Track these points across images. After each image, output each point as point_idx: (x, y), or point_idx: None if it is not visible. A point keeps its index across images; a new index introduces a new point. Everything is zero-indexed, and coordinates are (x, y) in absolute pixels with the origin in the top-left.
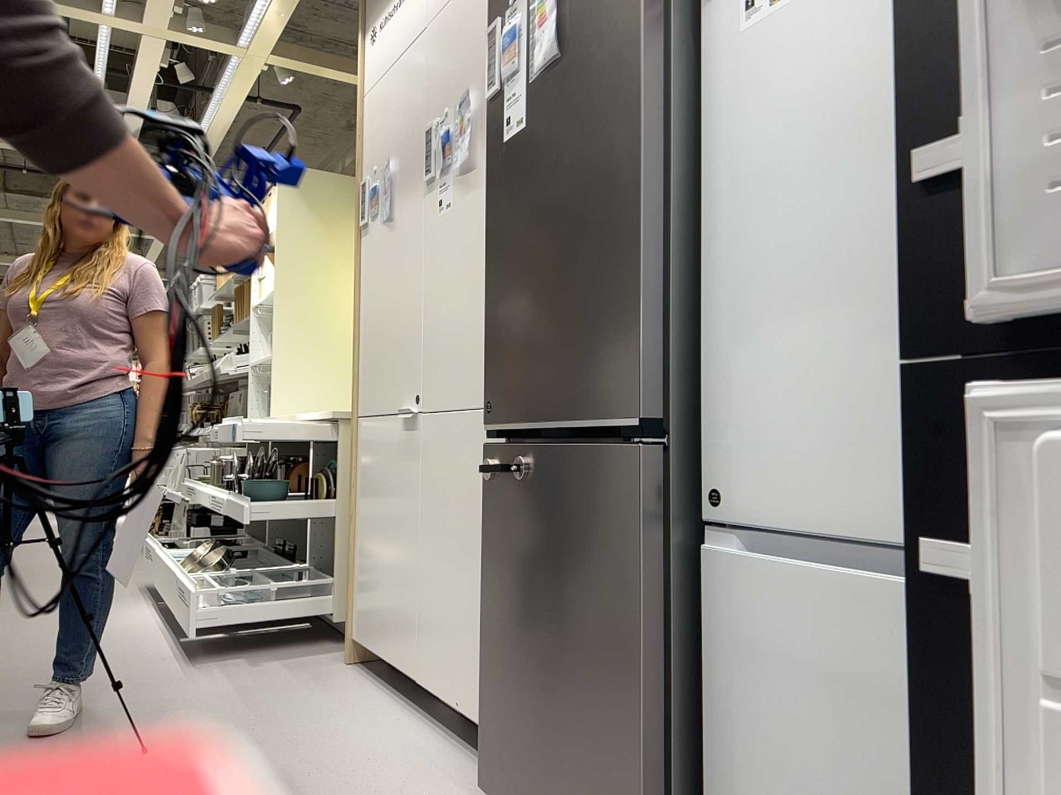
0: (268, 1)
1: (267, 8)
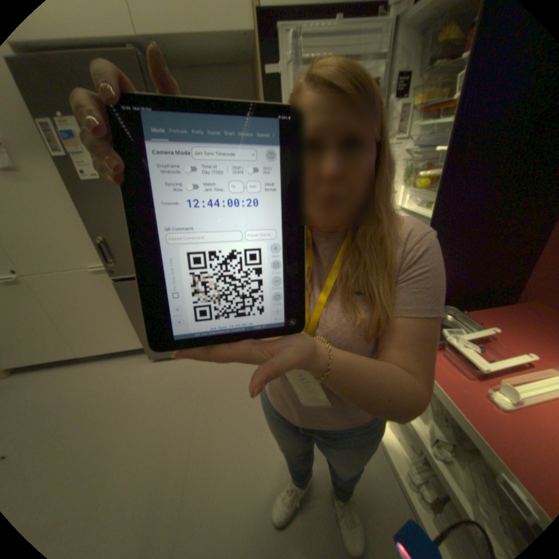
0: None
1: None
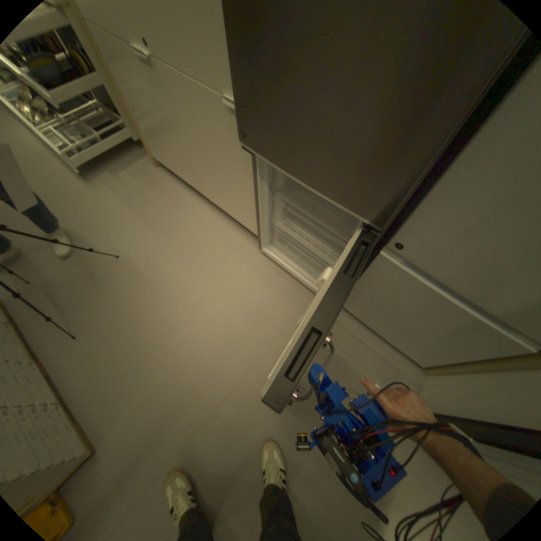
0: None
1: None
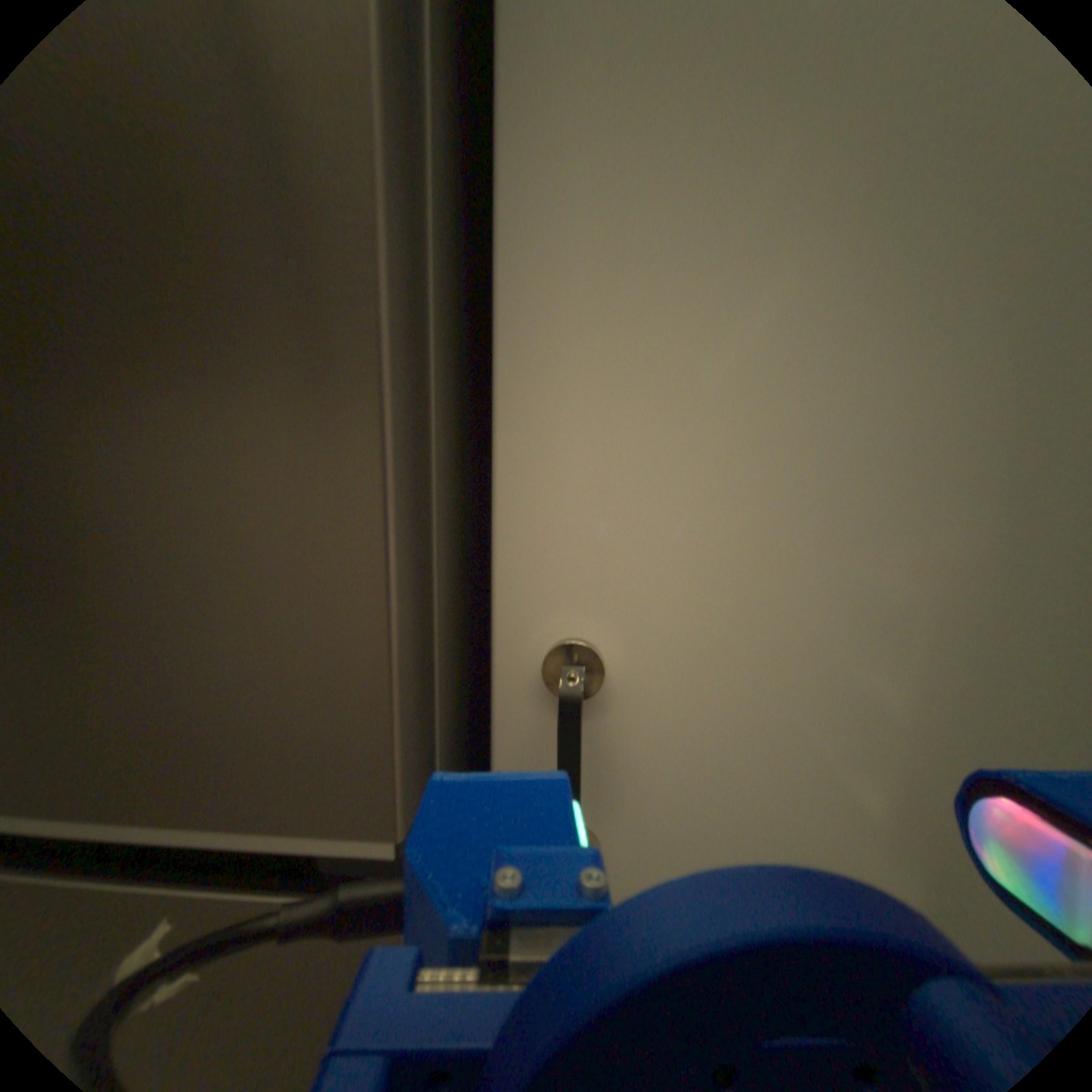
0: None
1: None
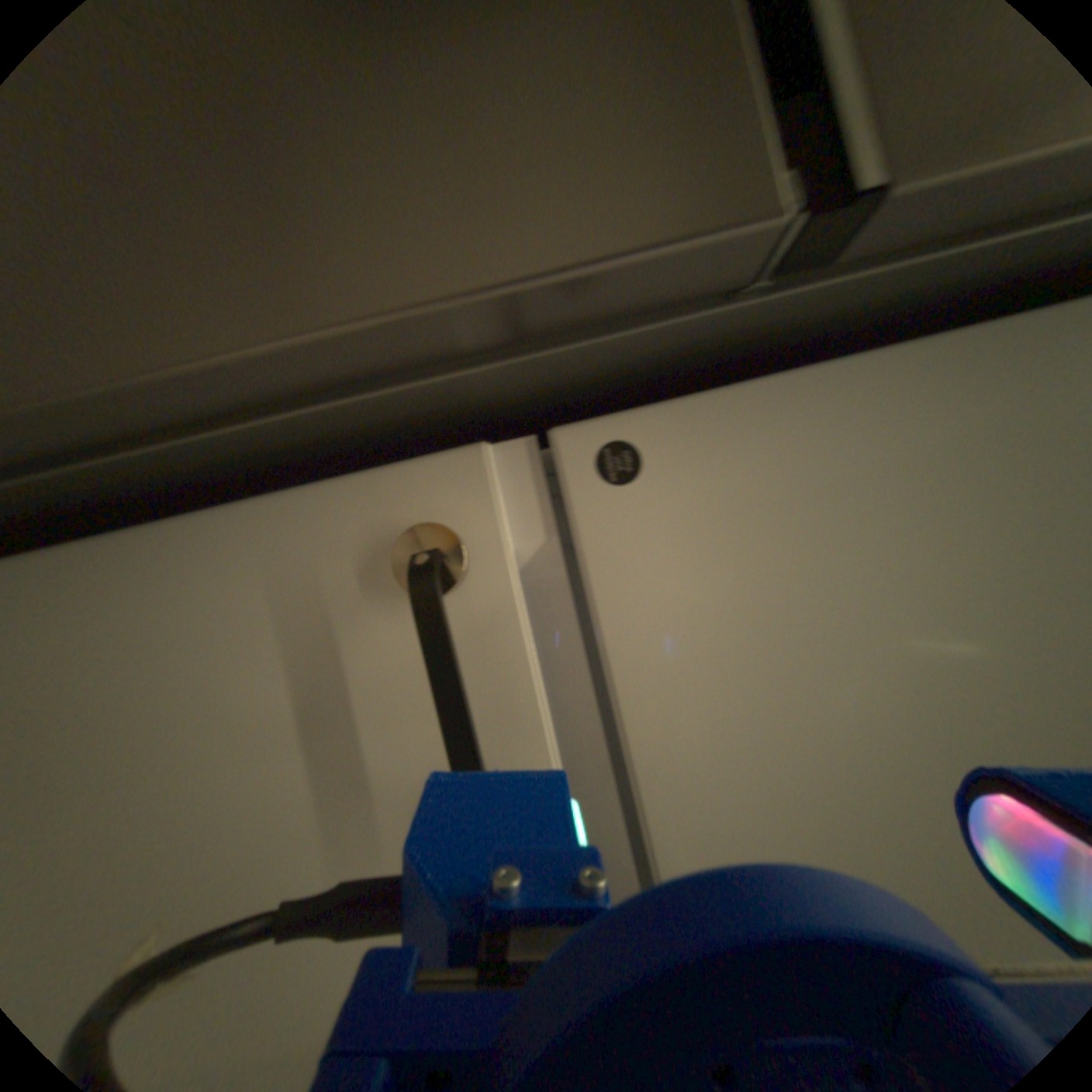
0: None
1: None
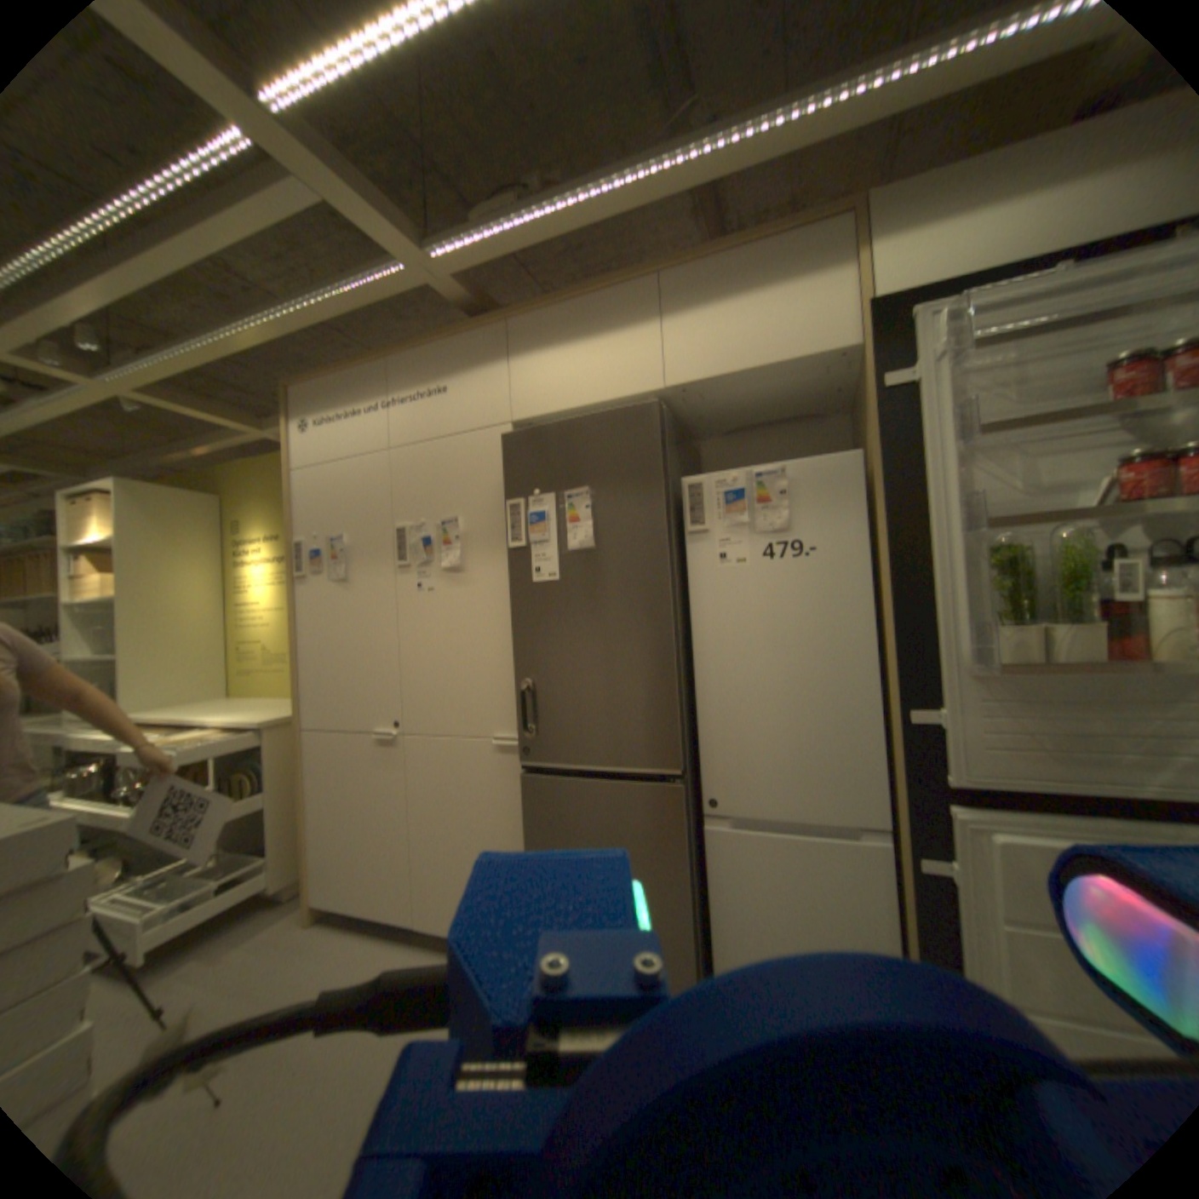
0: (156, 357)
1: (150, 361)
